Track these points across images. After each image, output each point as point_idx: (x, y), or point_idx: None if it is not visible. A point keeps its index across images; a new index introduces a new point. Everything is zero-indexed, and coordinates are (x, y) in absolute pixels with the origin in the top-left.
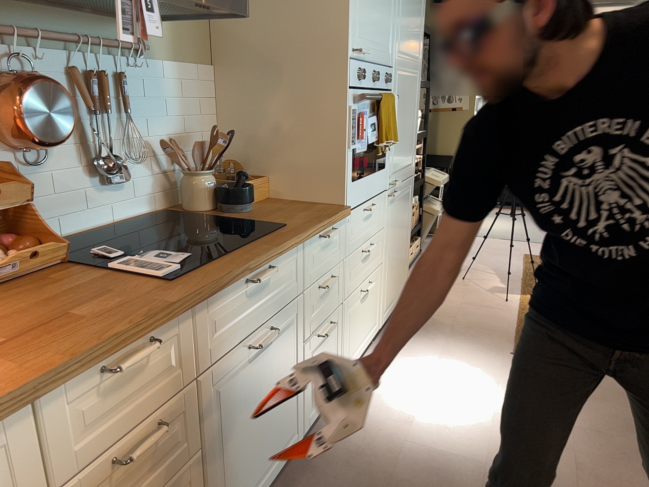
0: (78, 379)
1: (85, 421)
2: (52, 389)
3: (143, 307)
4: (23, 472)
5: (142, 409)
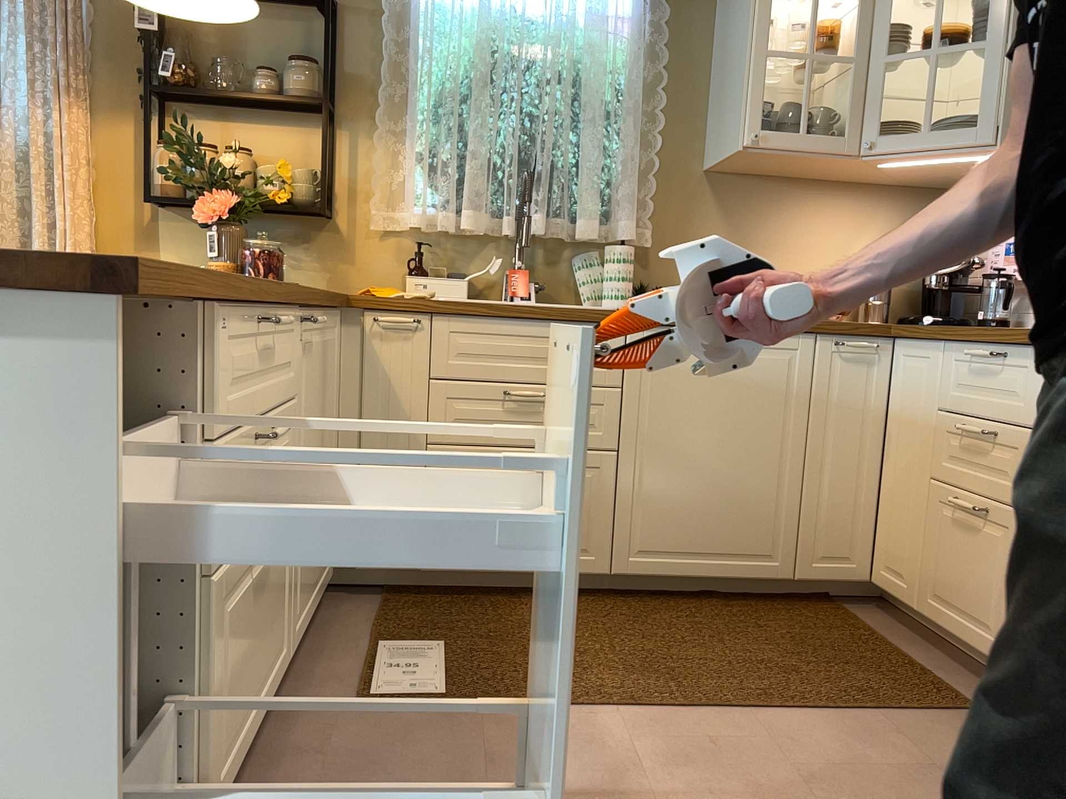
0: (964, 348)
1: (963, 381)
2: (946, 339)
3: (1022, 329)
4: (936, 381)
5: (993, 409)
